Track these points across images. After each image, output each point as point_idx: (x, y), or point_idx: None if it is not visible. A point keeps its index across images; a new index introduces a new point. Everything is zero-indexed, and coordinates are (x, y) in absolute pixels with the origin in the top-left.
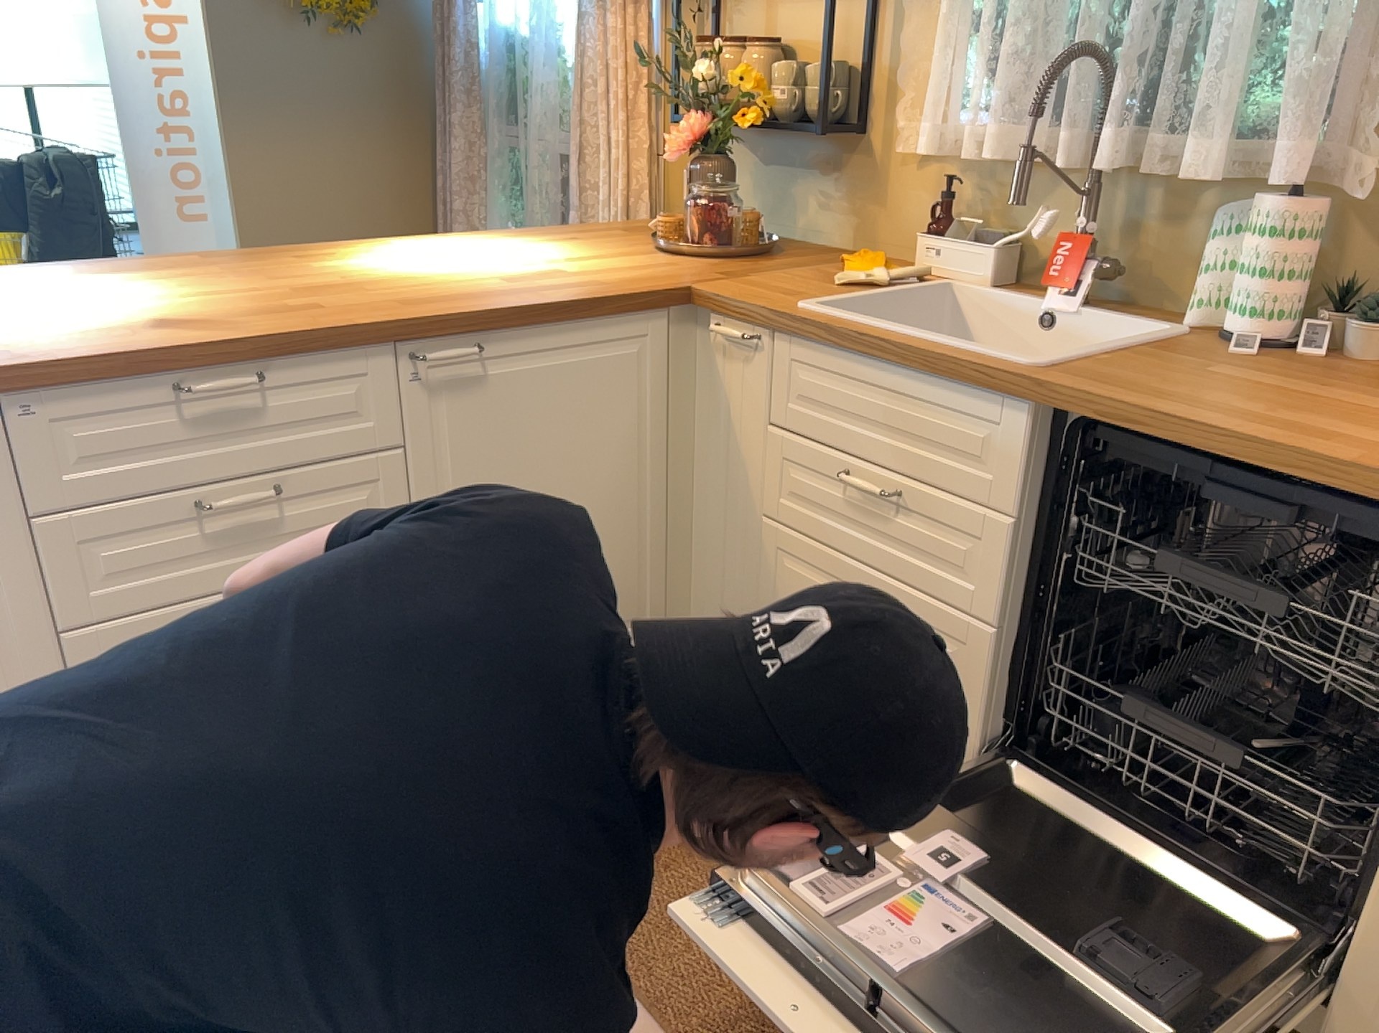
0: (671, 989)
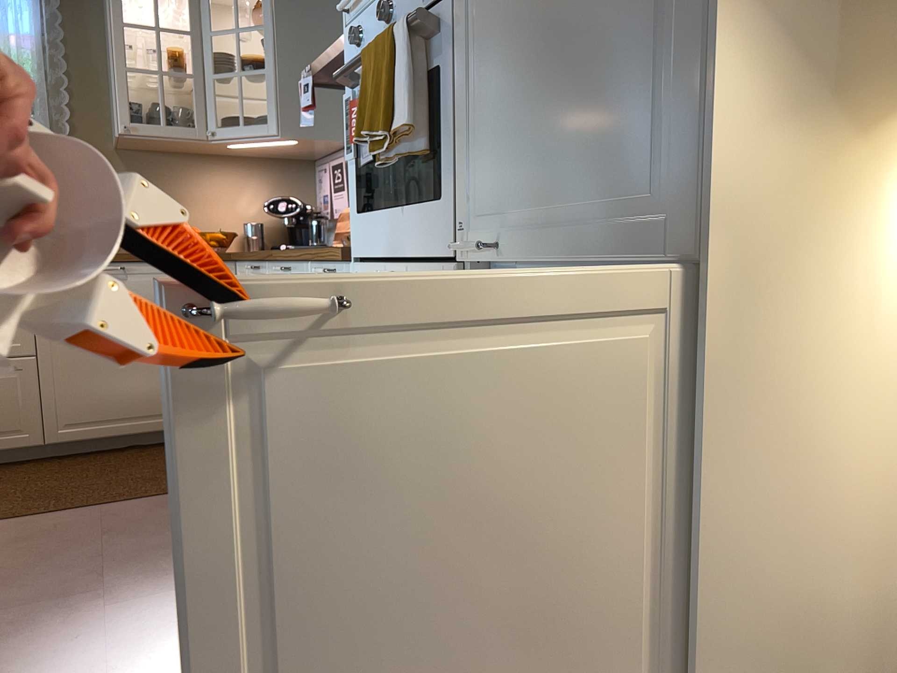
0: (8, 515)
